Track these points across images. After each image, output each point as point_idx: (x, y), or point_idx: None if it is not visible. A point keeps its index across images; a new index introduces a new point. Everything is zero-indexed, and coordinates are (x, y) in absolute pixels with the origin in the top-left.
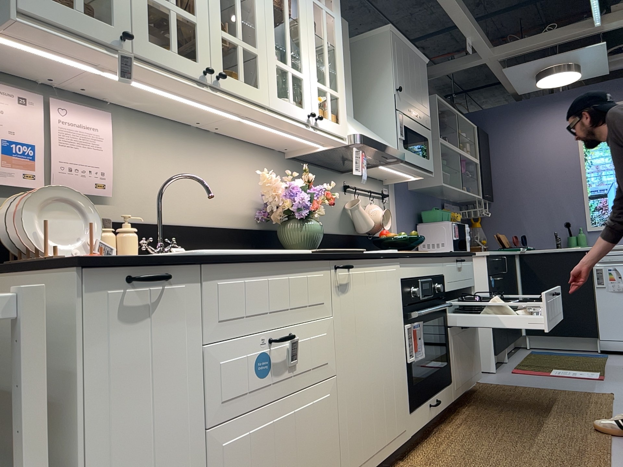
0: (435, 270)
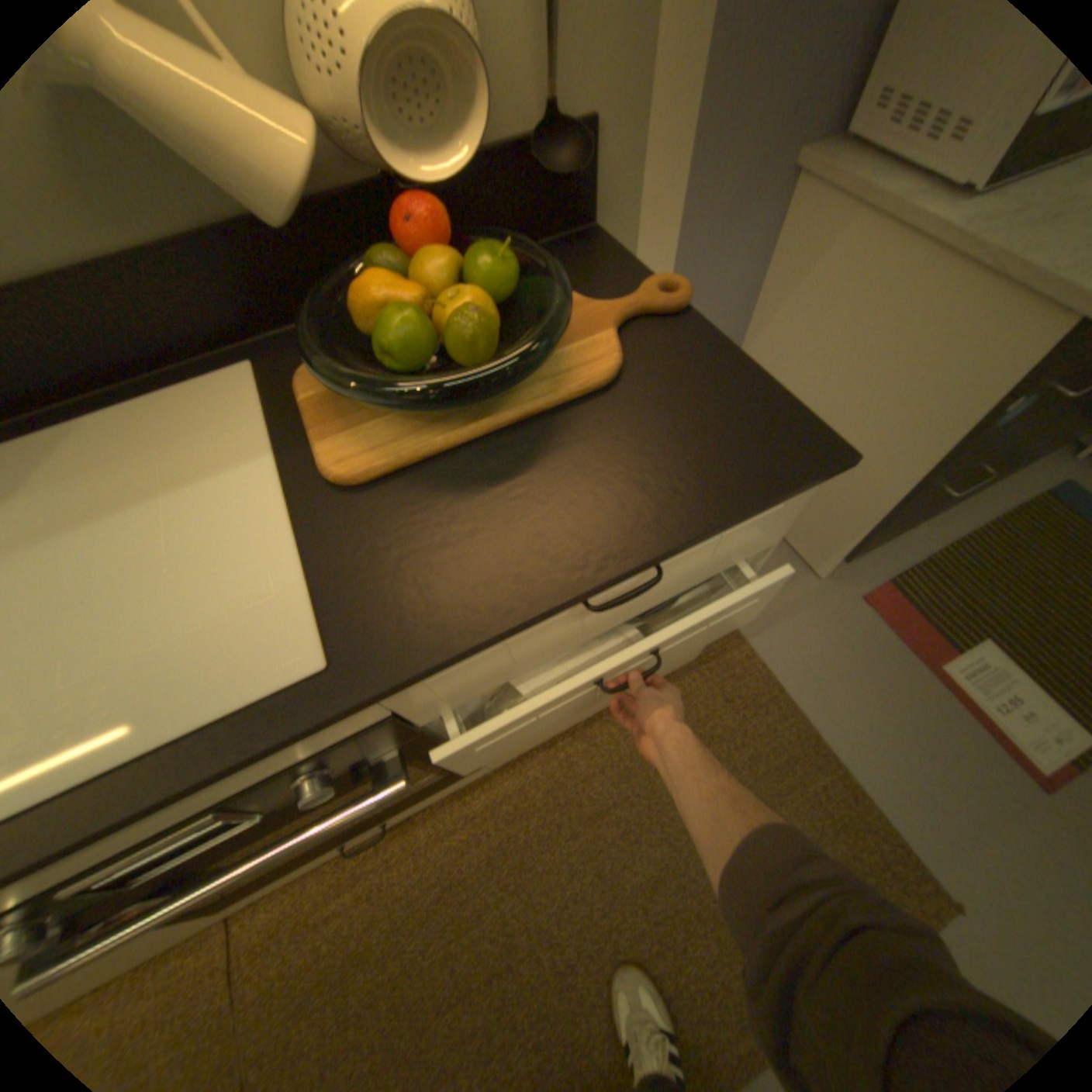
0: (260, 770)
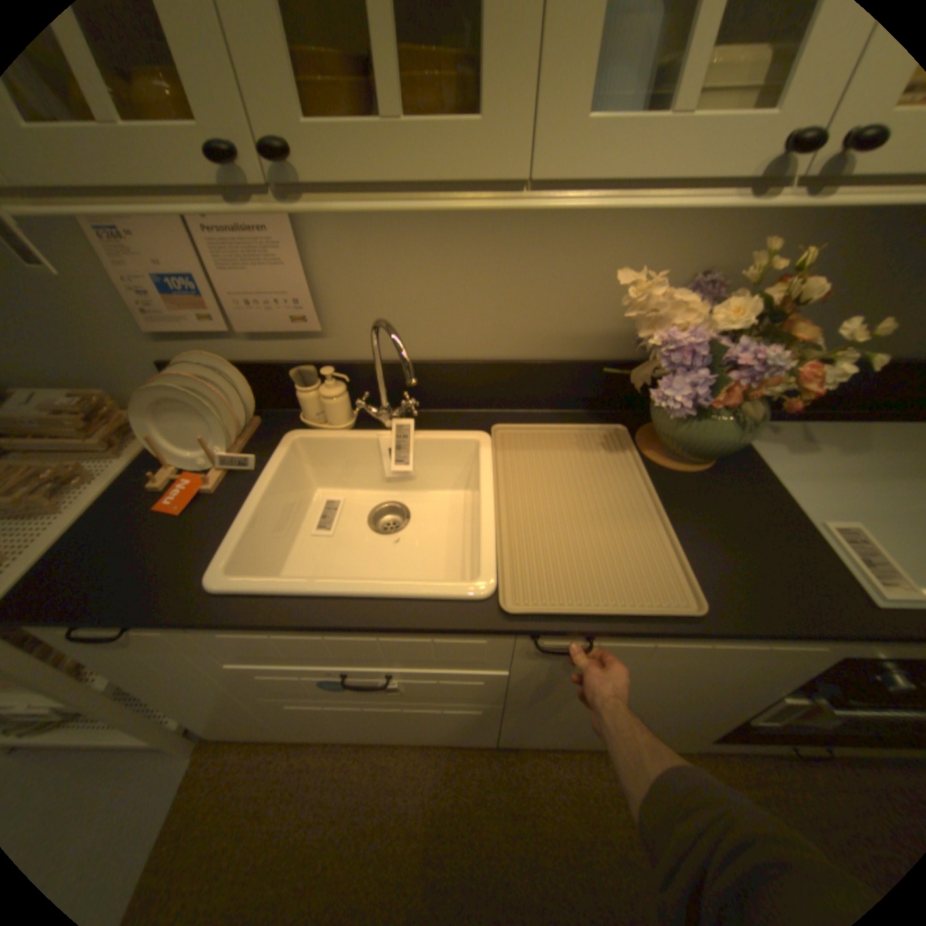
0: None
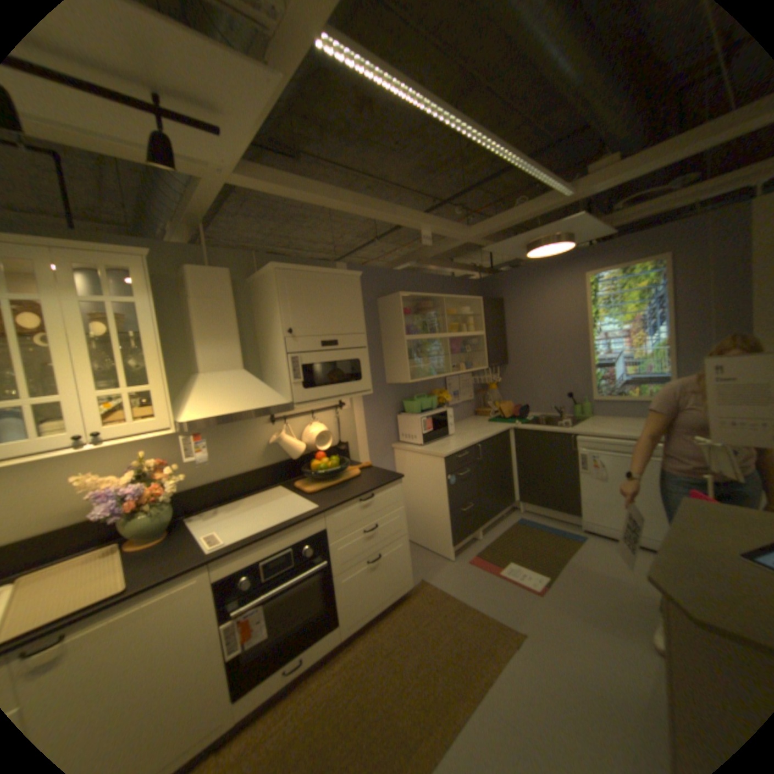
0: (304, 534)
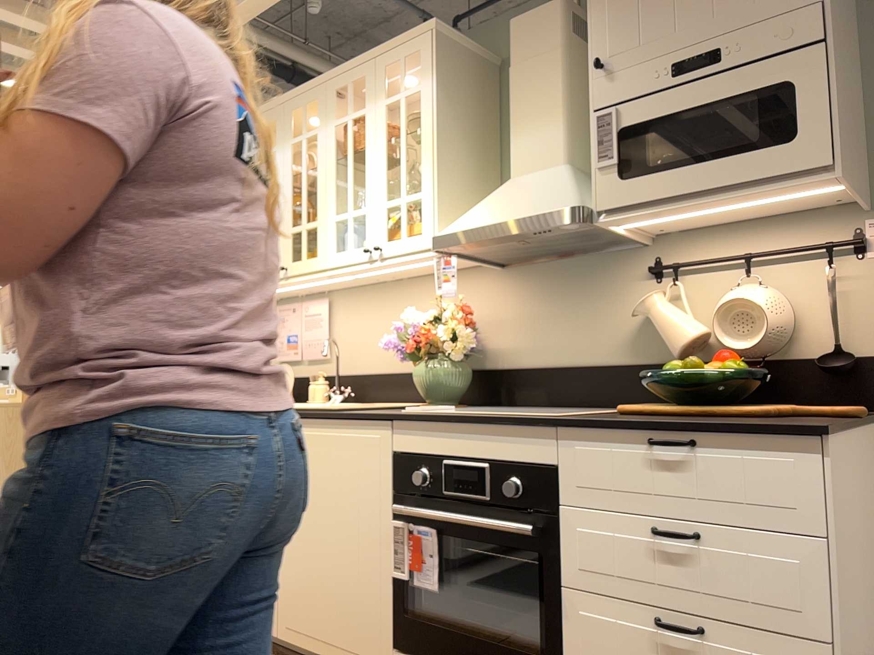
0: (512, 451)
